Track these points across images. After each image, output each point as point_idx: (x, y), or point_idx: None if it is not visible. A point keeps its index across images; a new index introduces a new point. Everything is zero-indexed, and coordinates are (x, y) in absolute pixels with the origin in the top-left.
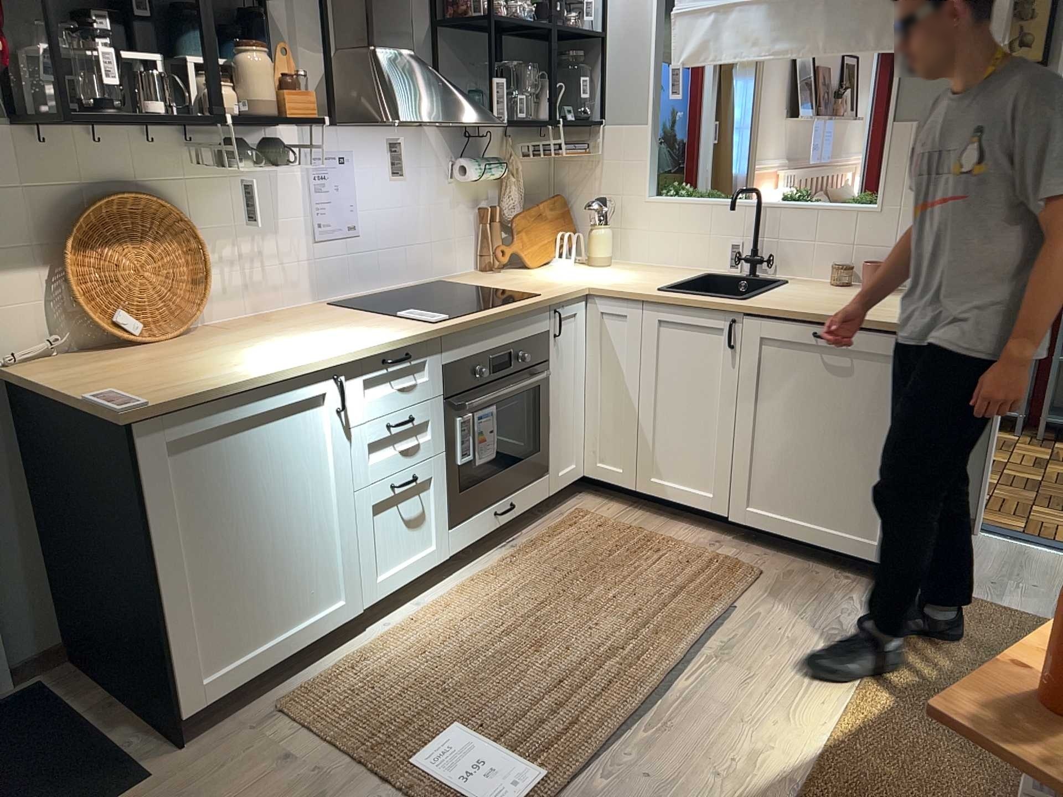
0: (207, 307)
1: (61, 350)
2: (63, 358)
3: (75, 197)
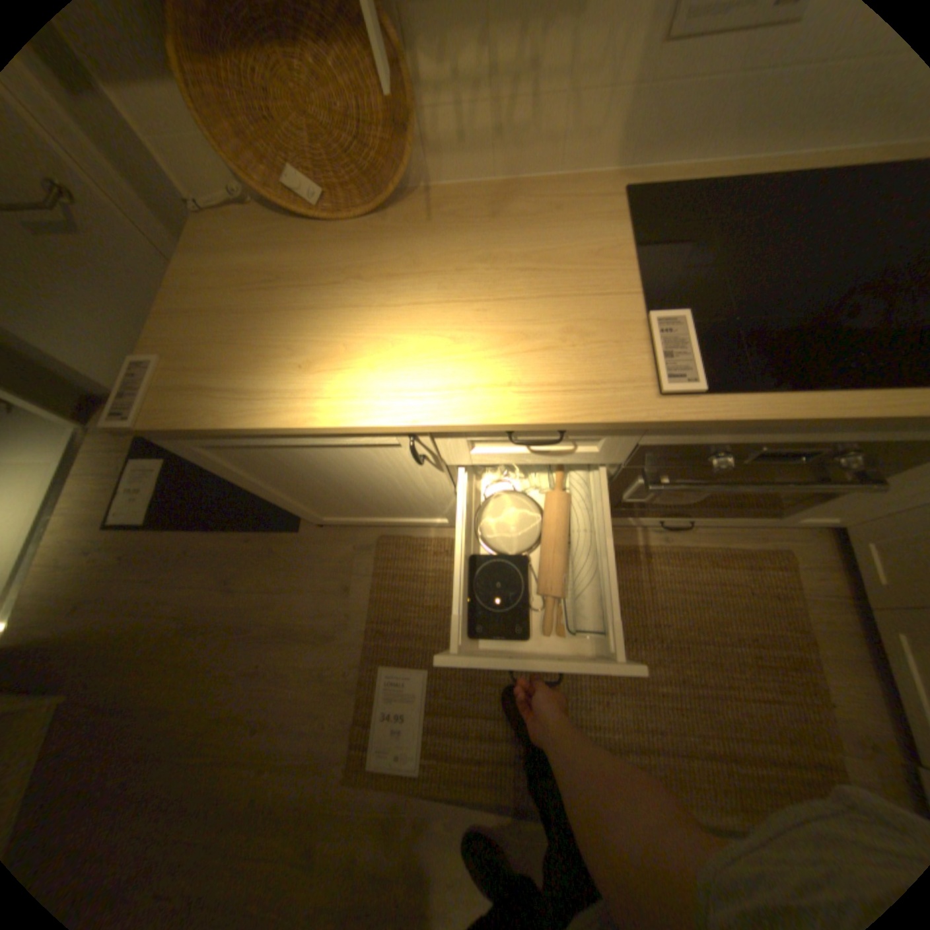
0: (431, 155)
1: (249, 193)
2: (239, 212)
3: None
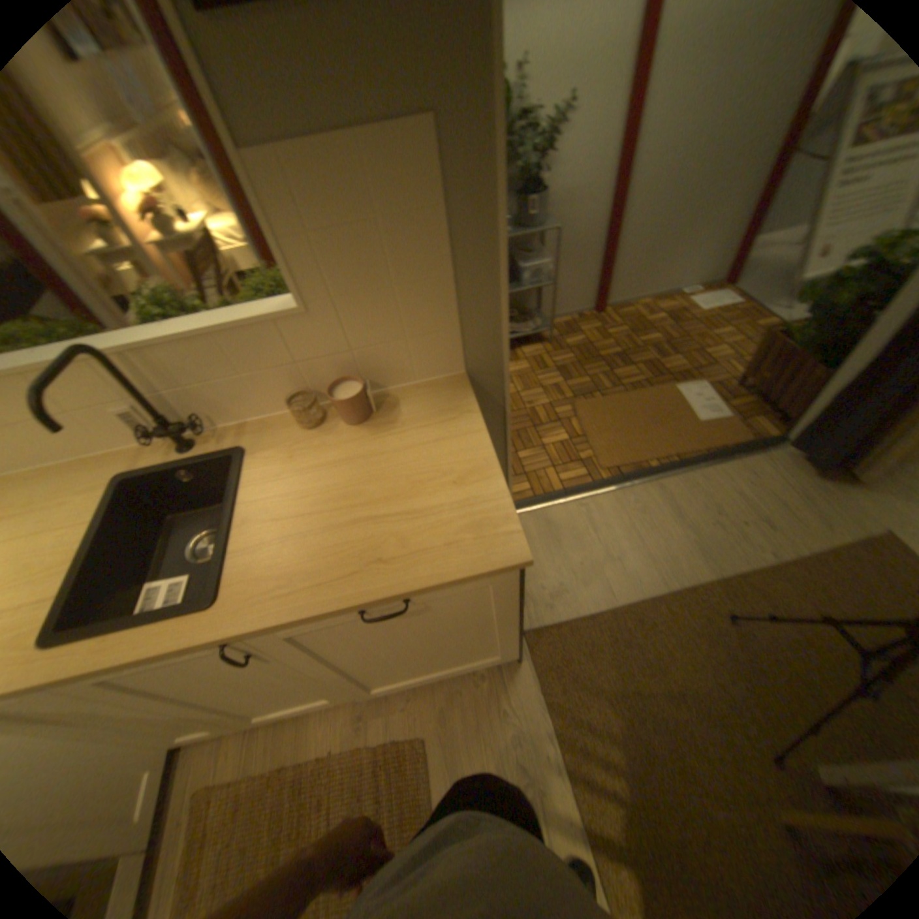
0: None
1: None
2: None
3: None
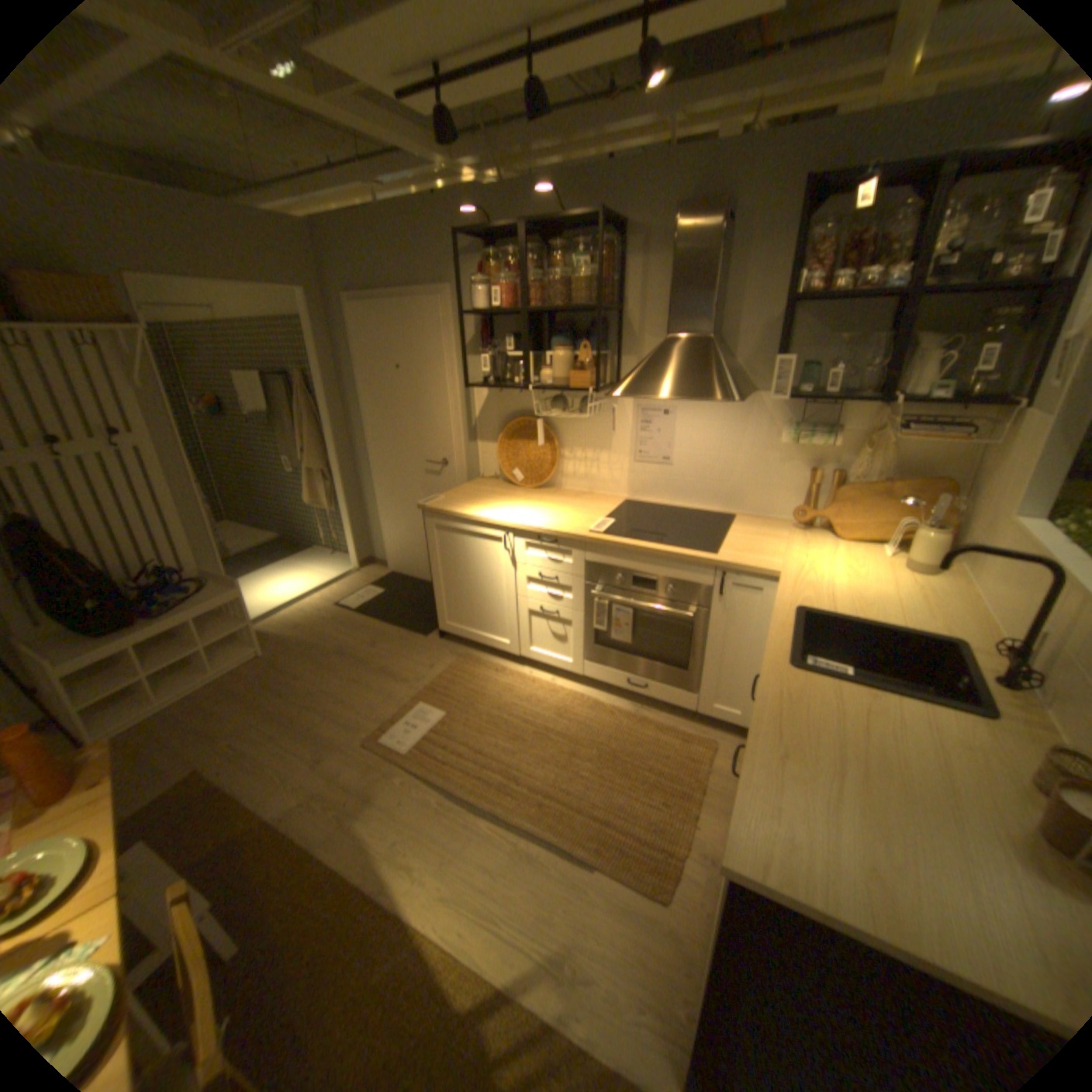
0: (563, 479)
1: (501, 478)
2: (494, 481)
3: (513, 415)
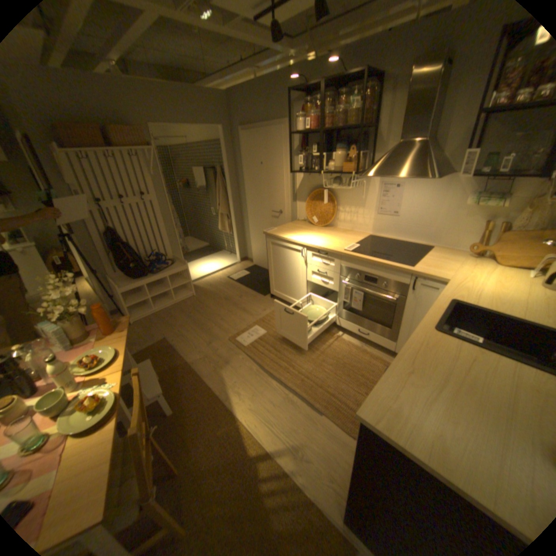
0: (338, 222)
1: (307, 220)
2: (303, 222)
3: (315, 188)
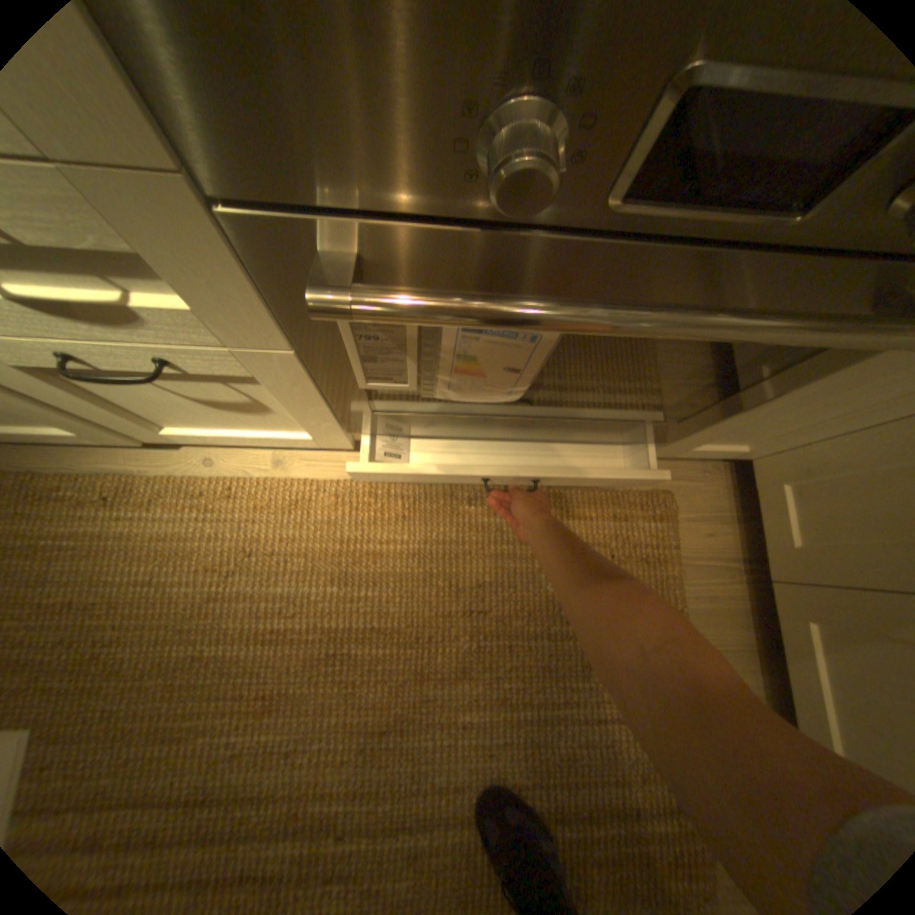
0: None
1: None
2: None
3: None
